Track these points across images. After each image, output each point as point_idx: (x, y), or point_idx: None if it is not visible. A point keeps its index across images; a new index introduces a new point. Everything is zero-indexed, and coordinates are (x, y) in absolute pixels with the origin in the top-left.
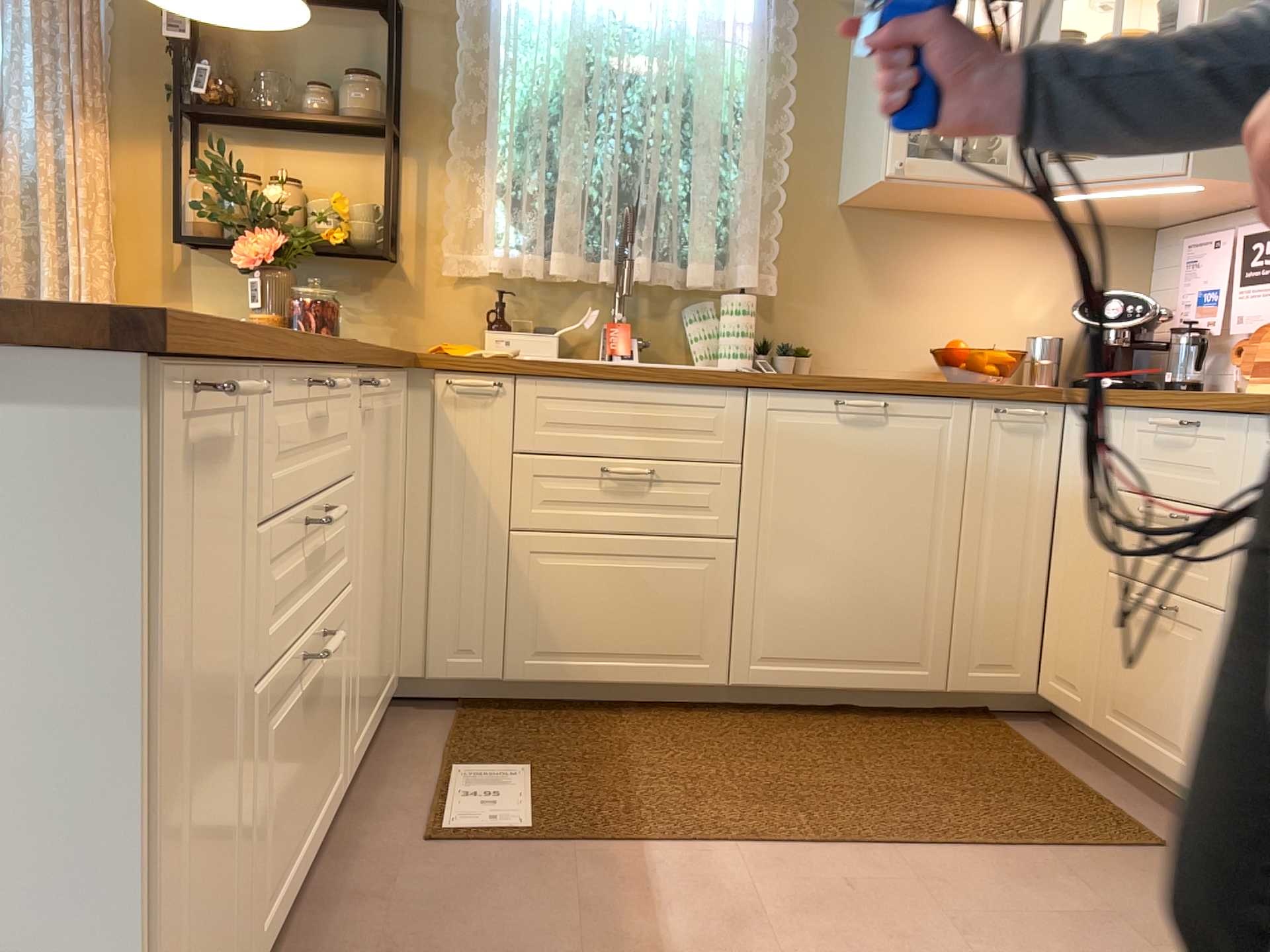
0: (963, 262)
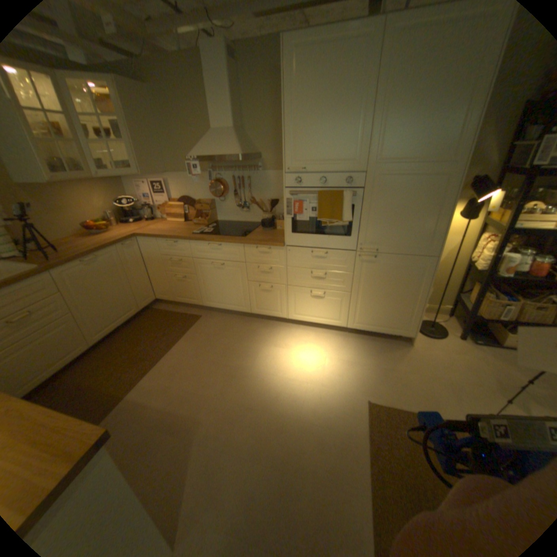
0: (71, 195)
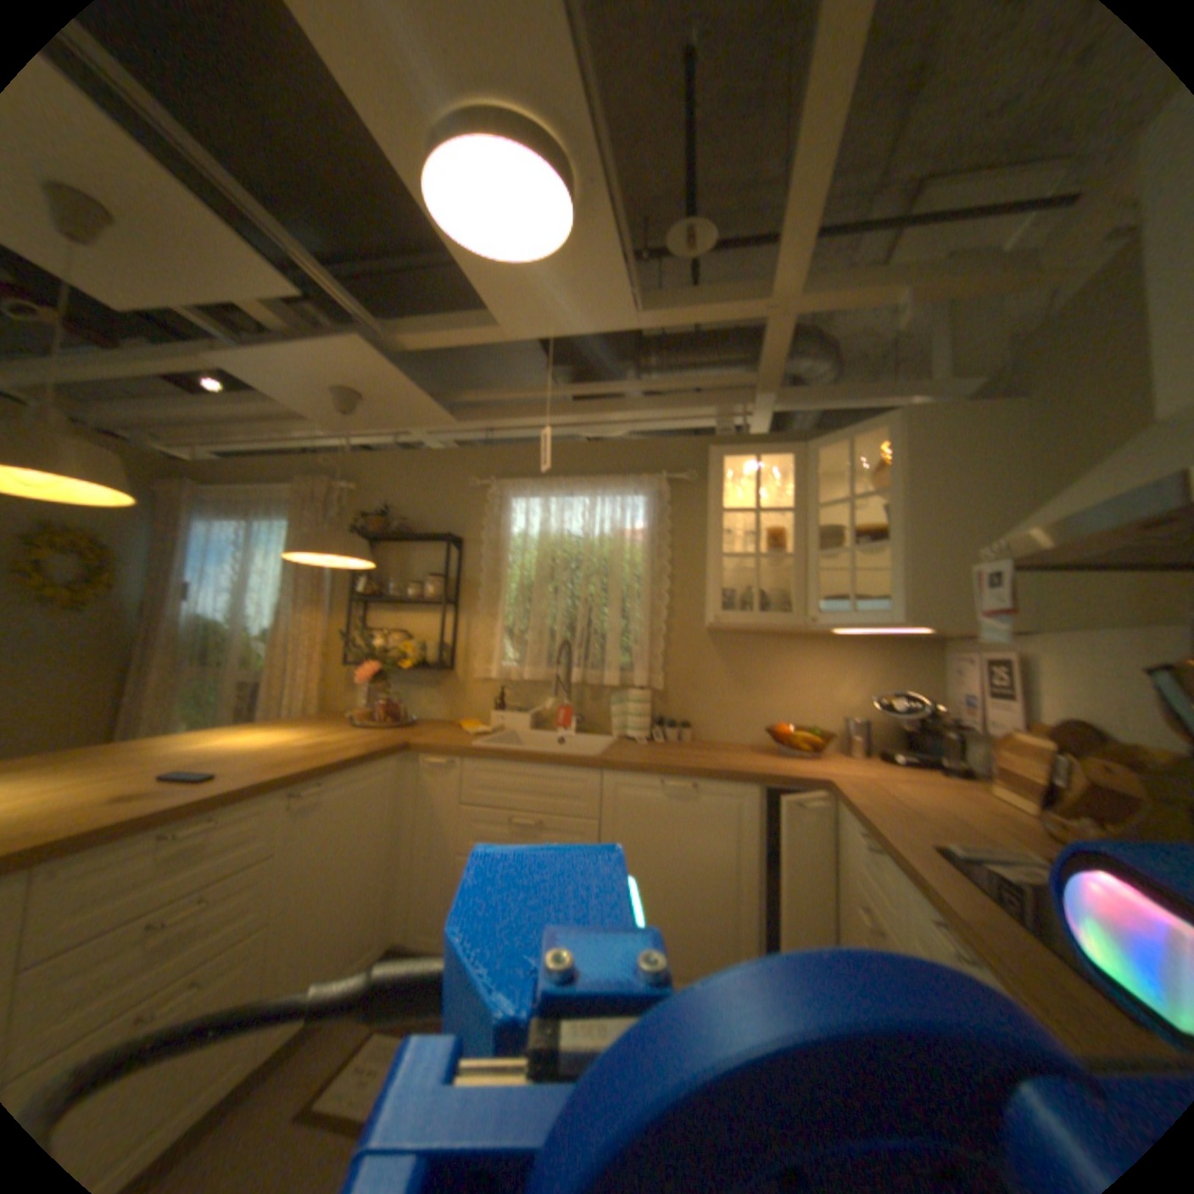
0: (796, 667)
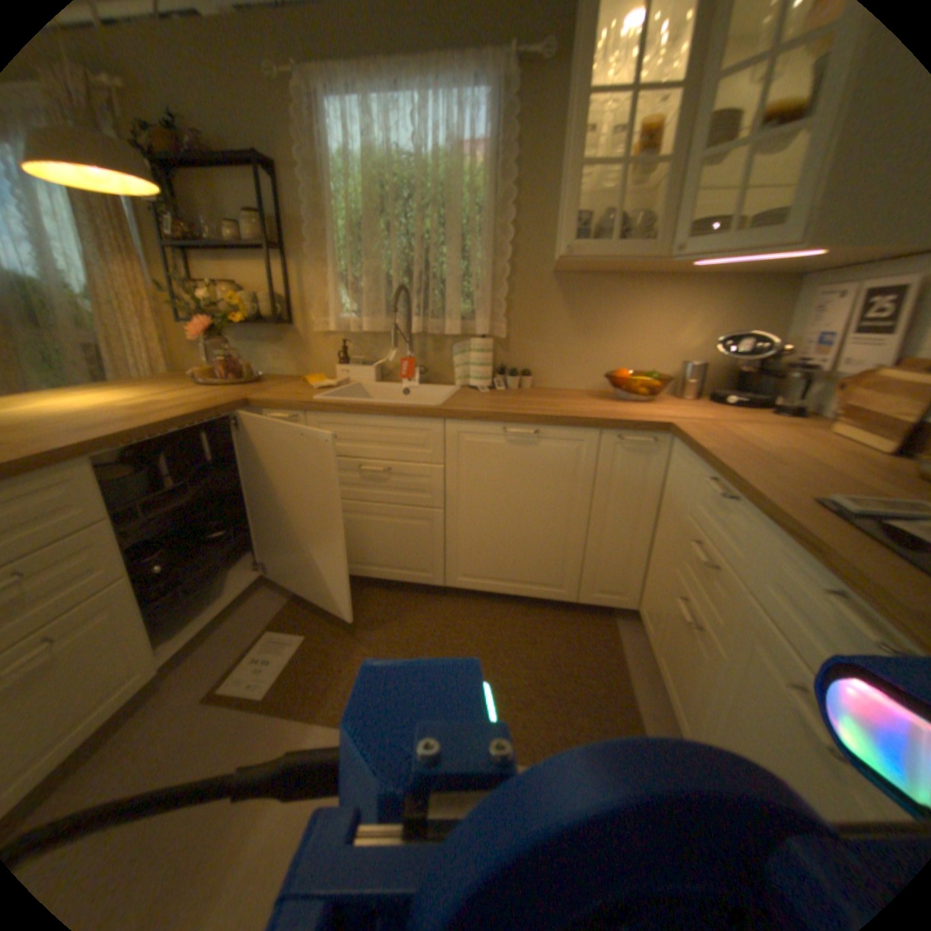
0: (640, 309)
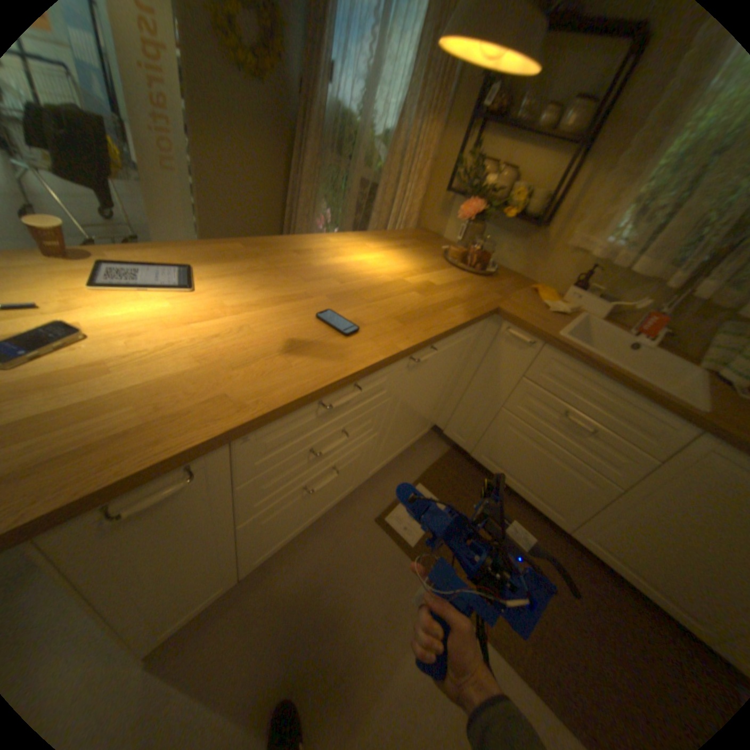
0: None
